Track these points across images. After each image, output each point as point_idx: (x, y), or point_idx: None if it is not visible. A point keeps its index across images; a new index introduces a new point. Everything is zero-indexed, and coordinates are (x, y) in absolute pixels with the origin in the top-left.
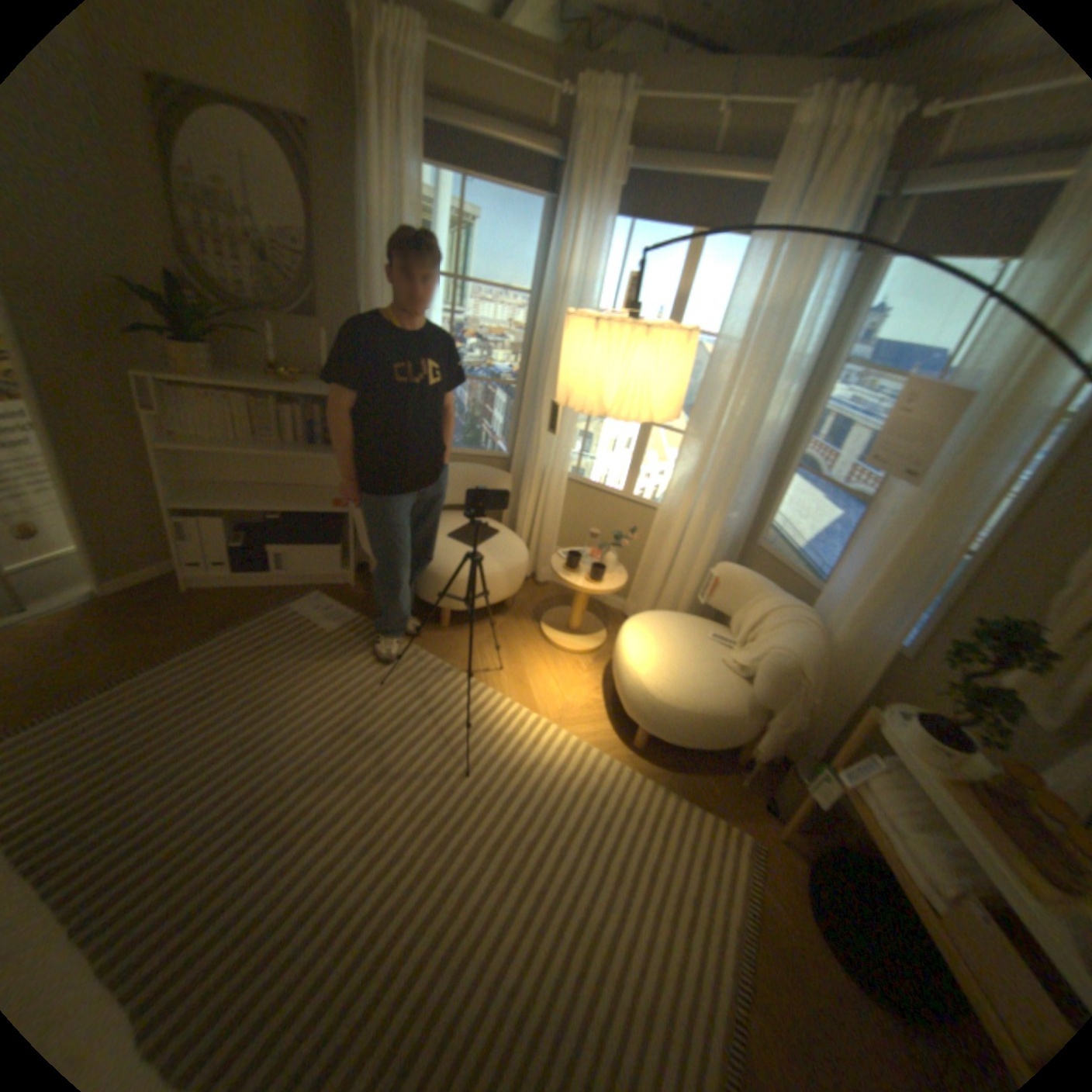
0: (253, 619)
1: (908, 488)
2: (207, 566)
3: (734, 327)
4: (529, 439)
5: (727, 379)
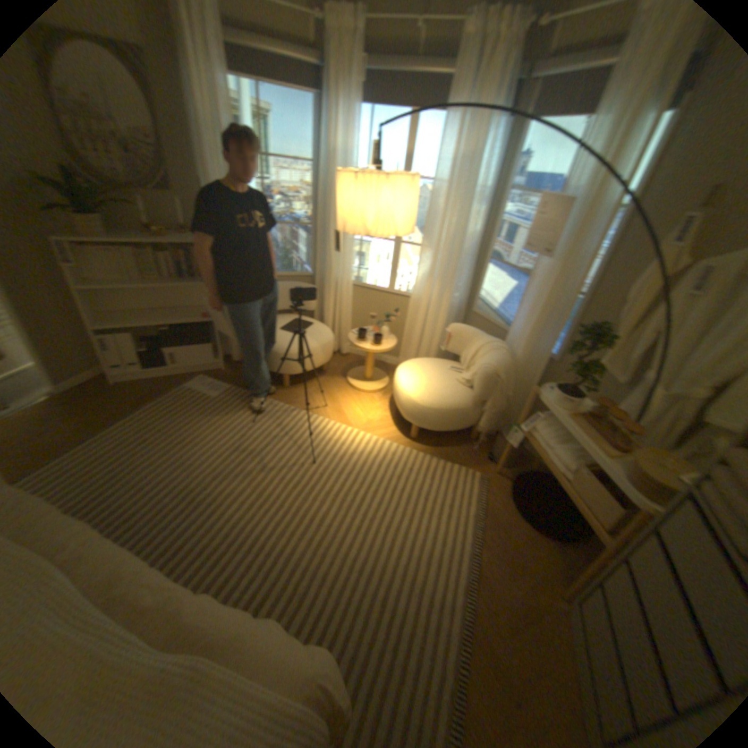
0: (161, 396)
1: (547, 261)
2: (122, 367)
3: (442, 172)
4: (323, 261)
5: (442, 207)
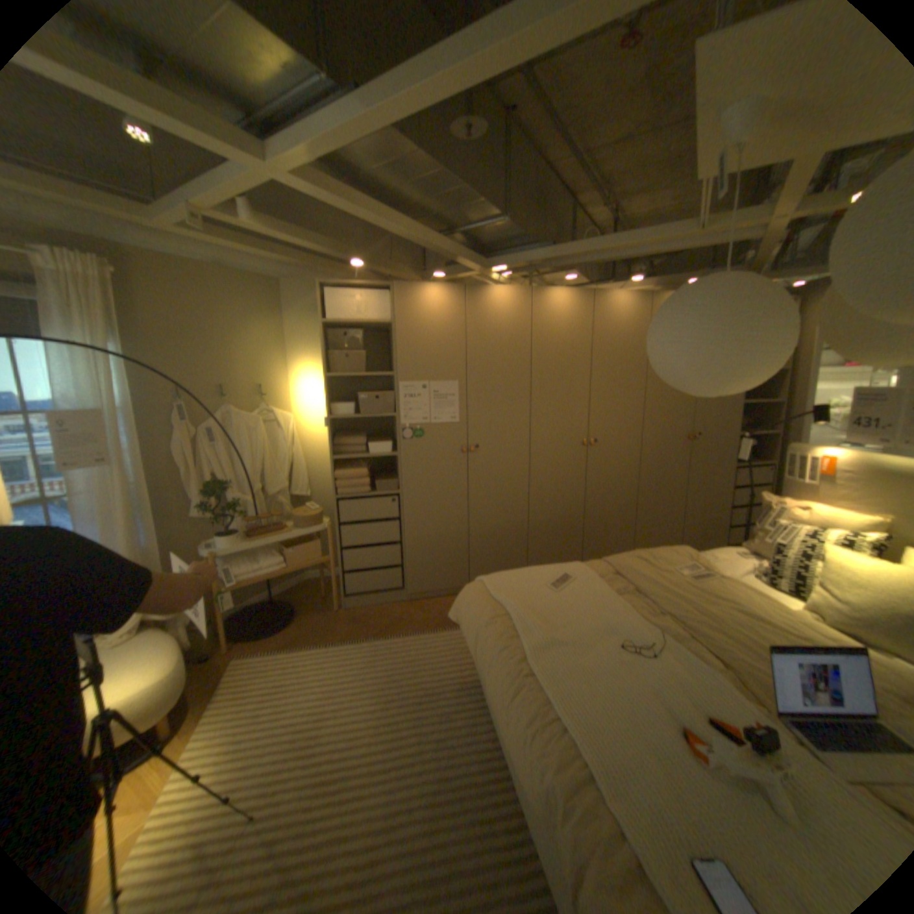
0: None
1: (87, 472)
2: None
3: None
4: None
5: None
